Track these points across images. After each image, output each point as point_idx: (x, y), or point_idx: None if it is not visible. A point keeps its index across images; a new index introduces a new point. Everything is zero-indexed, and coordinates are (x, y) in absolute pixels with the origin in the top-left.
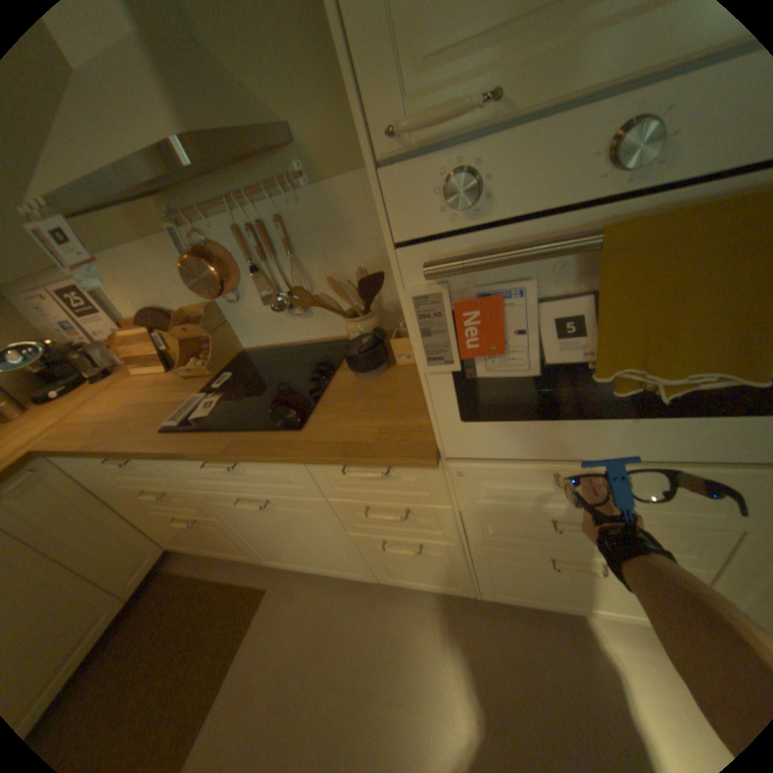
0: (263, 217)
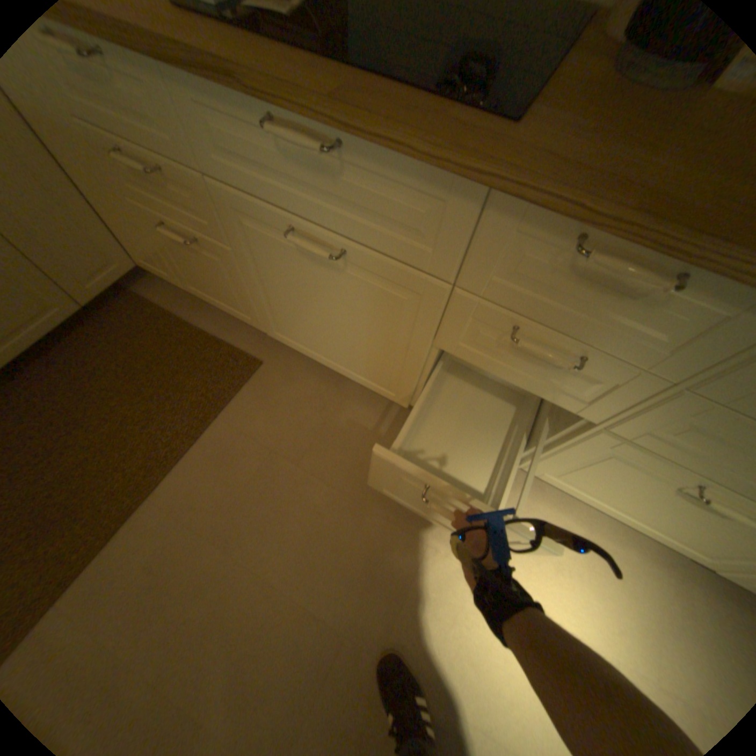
0: None
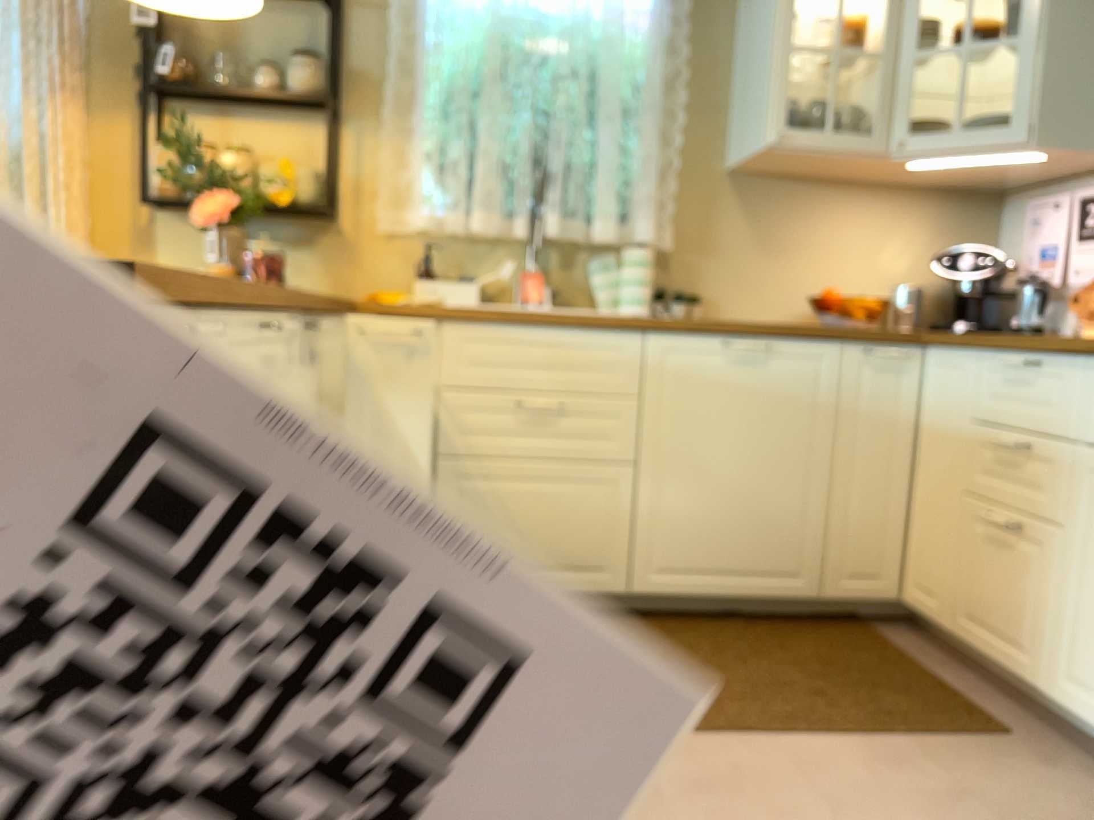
0: None
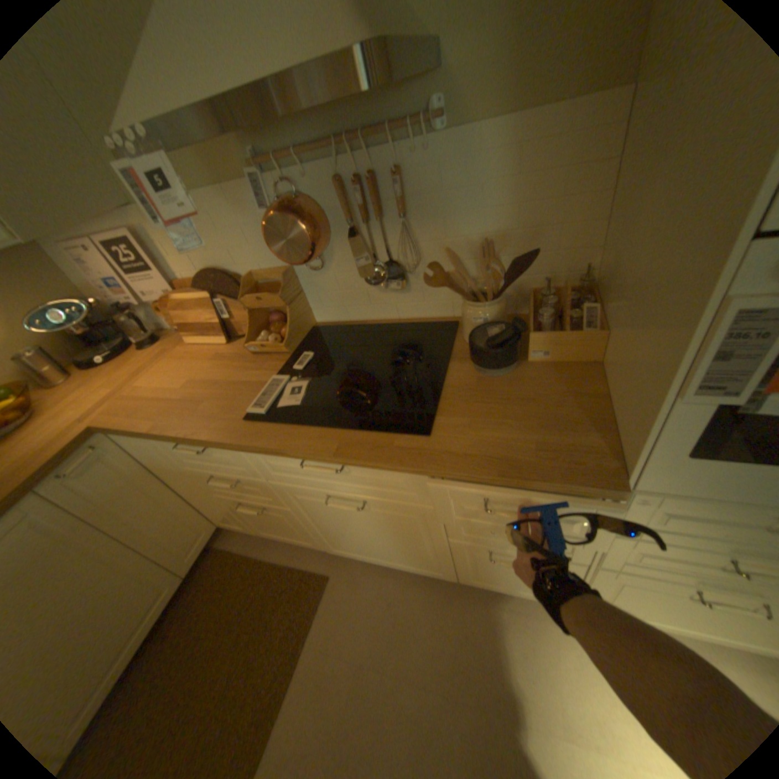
0: (376, 167)
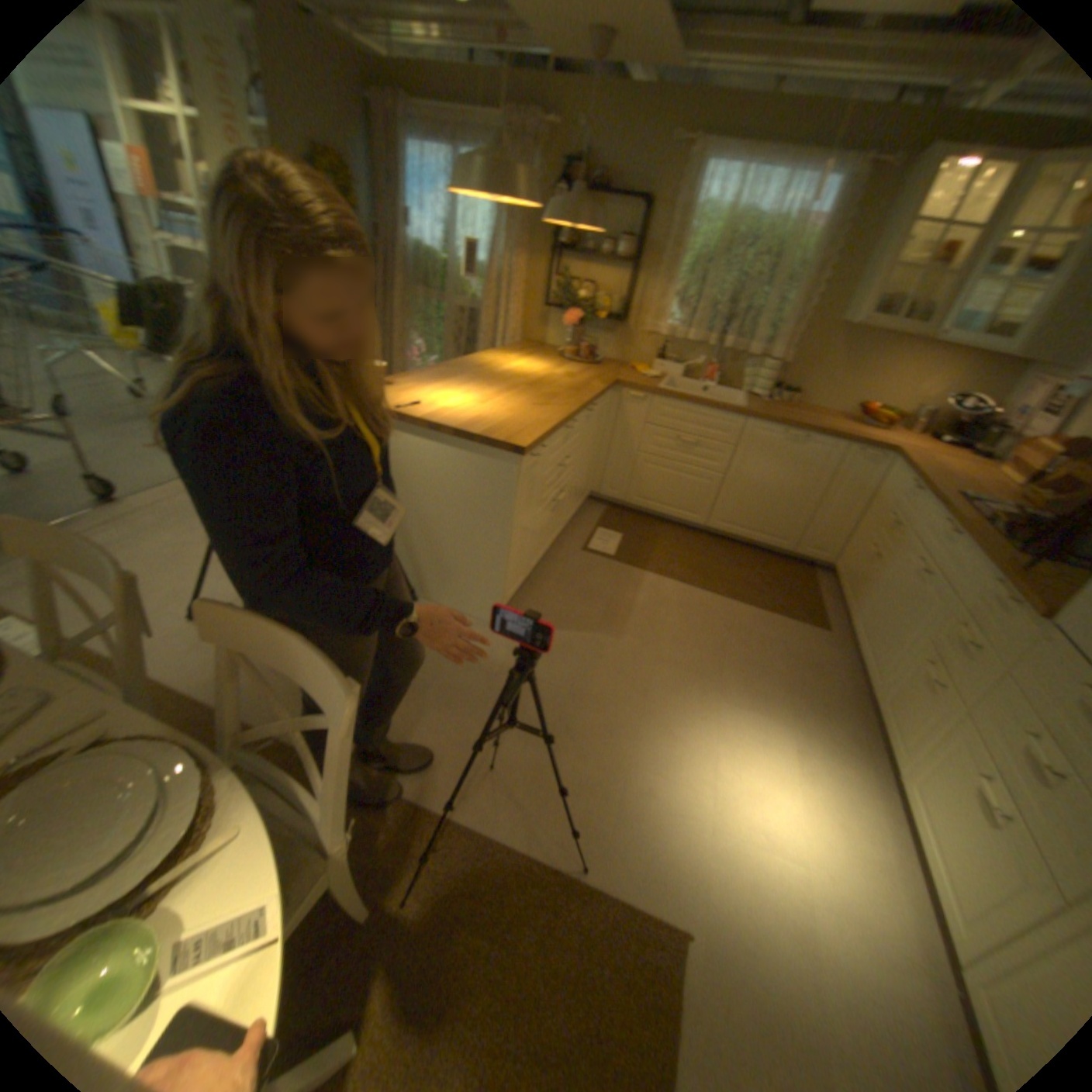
0: None
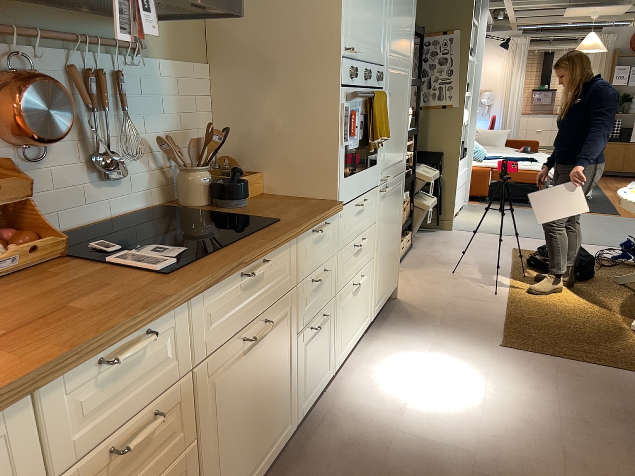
0: (104, 70)
